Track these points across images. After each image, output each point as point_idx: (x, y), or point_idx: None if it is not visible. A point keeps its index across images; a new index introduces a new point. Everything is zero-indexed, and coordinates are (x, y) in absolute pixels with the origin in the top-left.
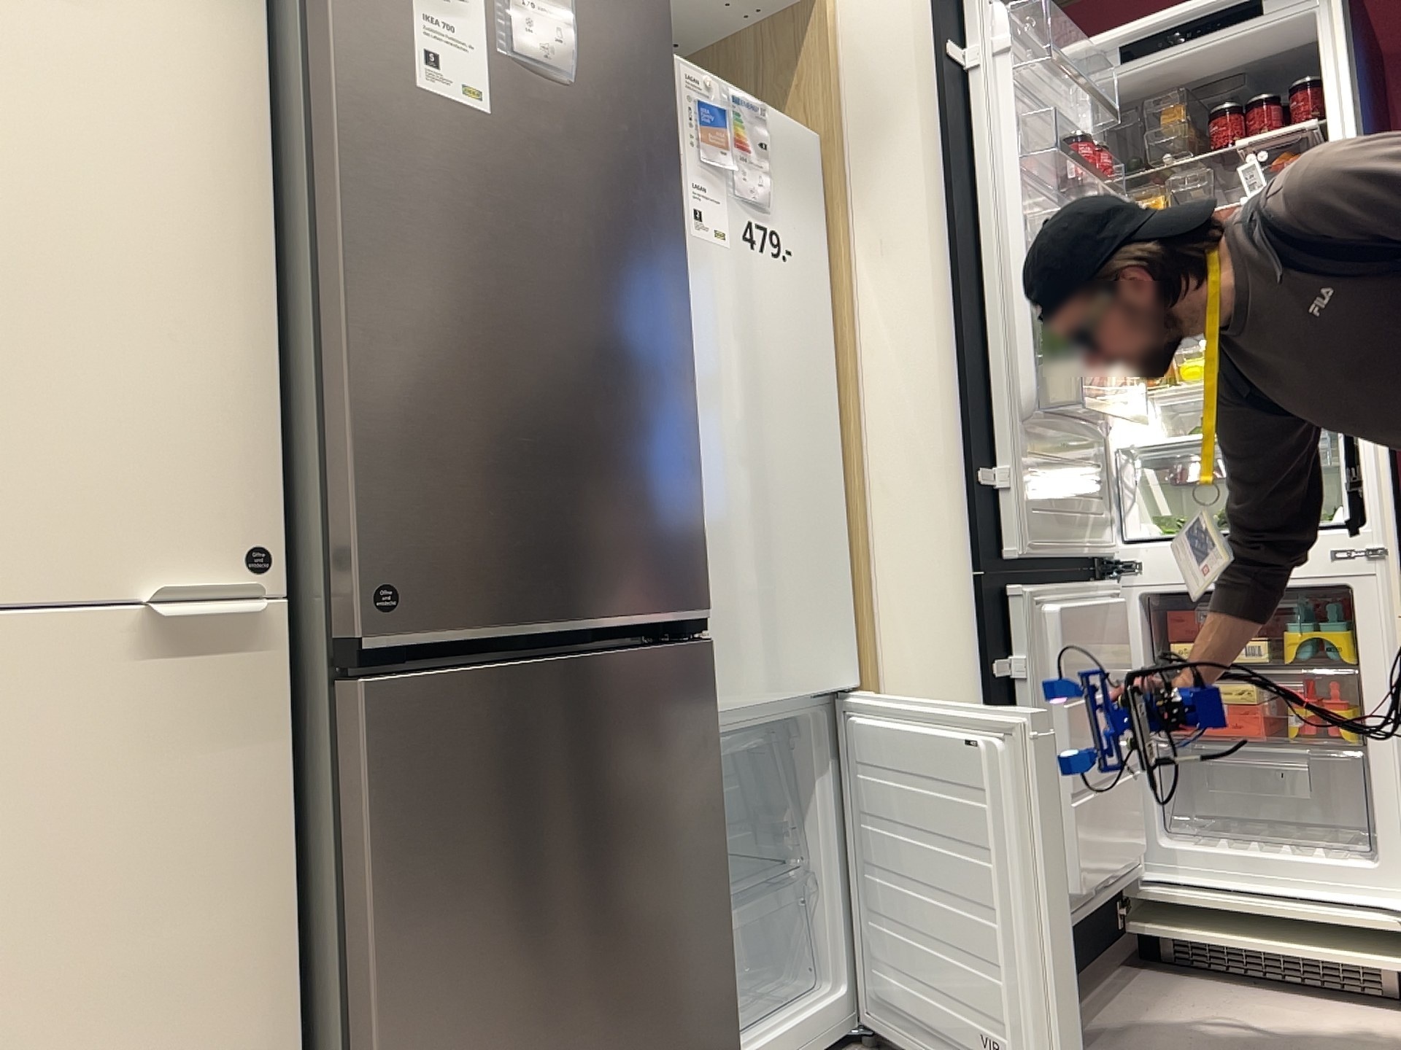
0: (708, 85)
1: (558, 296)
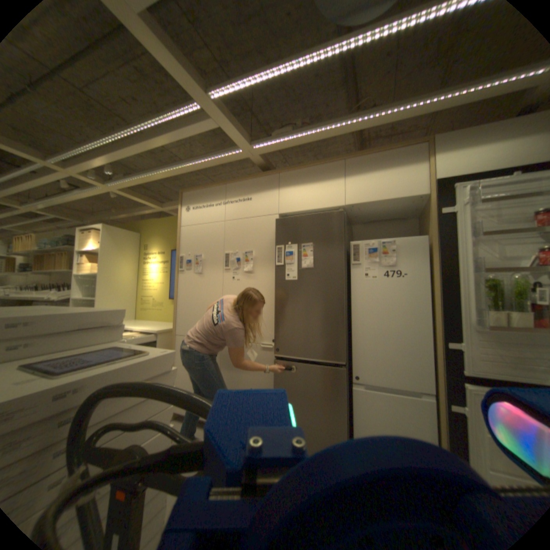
0: (372, 243)
1: (308, 305)
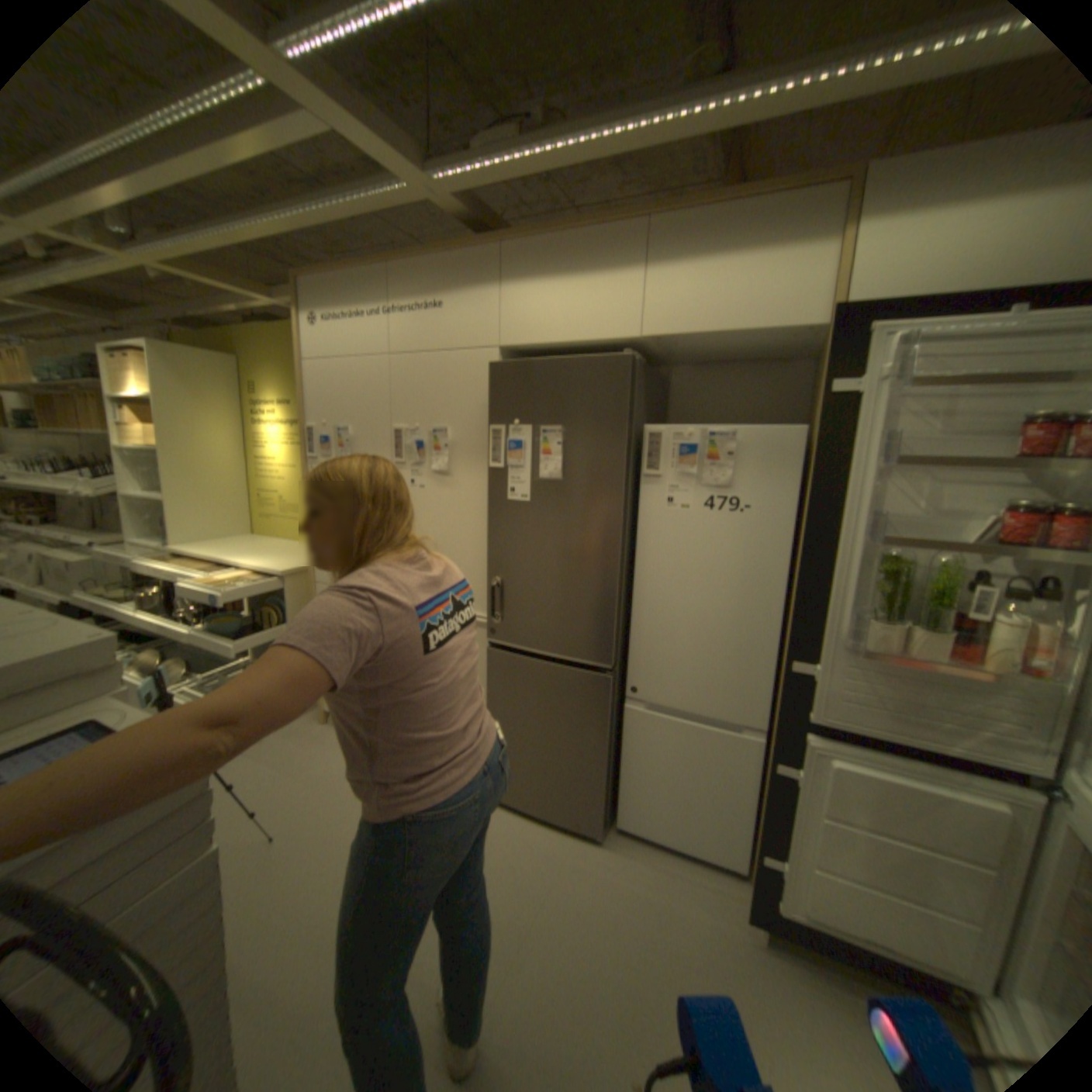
0: (690, 434)
1: (550, 555)
